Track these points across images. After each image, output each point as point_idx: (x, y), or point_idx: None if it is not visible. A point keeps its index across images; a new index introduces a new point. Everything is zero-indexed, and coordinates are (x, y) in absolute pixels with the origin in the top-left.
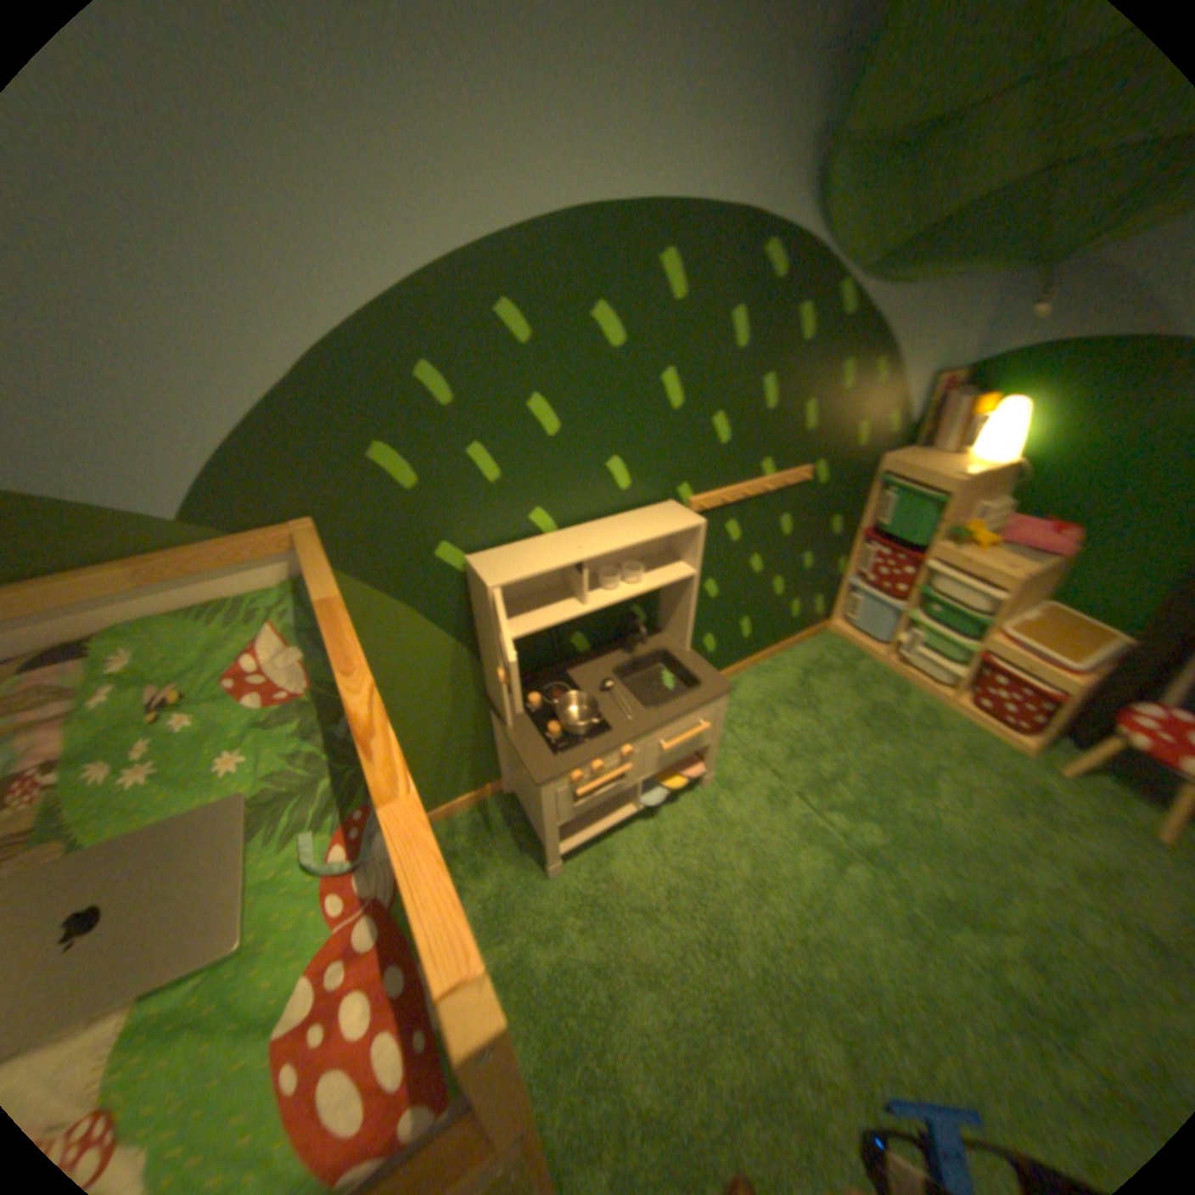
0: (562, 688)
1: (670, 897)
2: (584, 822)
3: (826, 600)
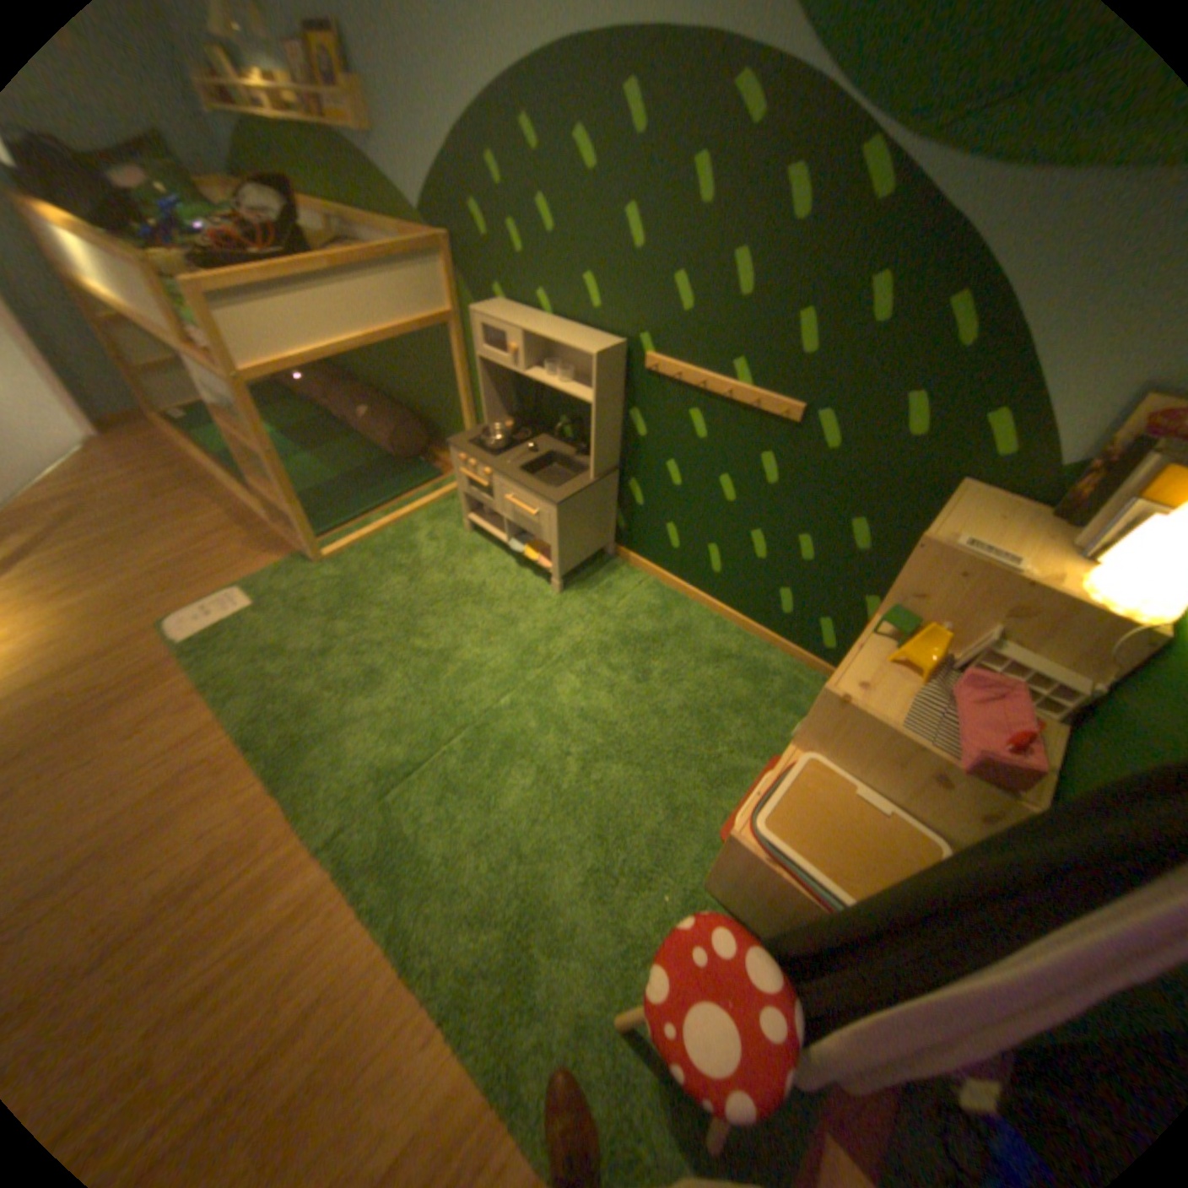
0: (523, 434)
1: (464, 584)
2: (492, 524)
3: (842, 641)
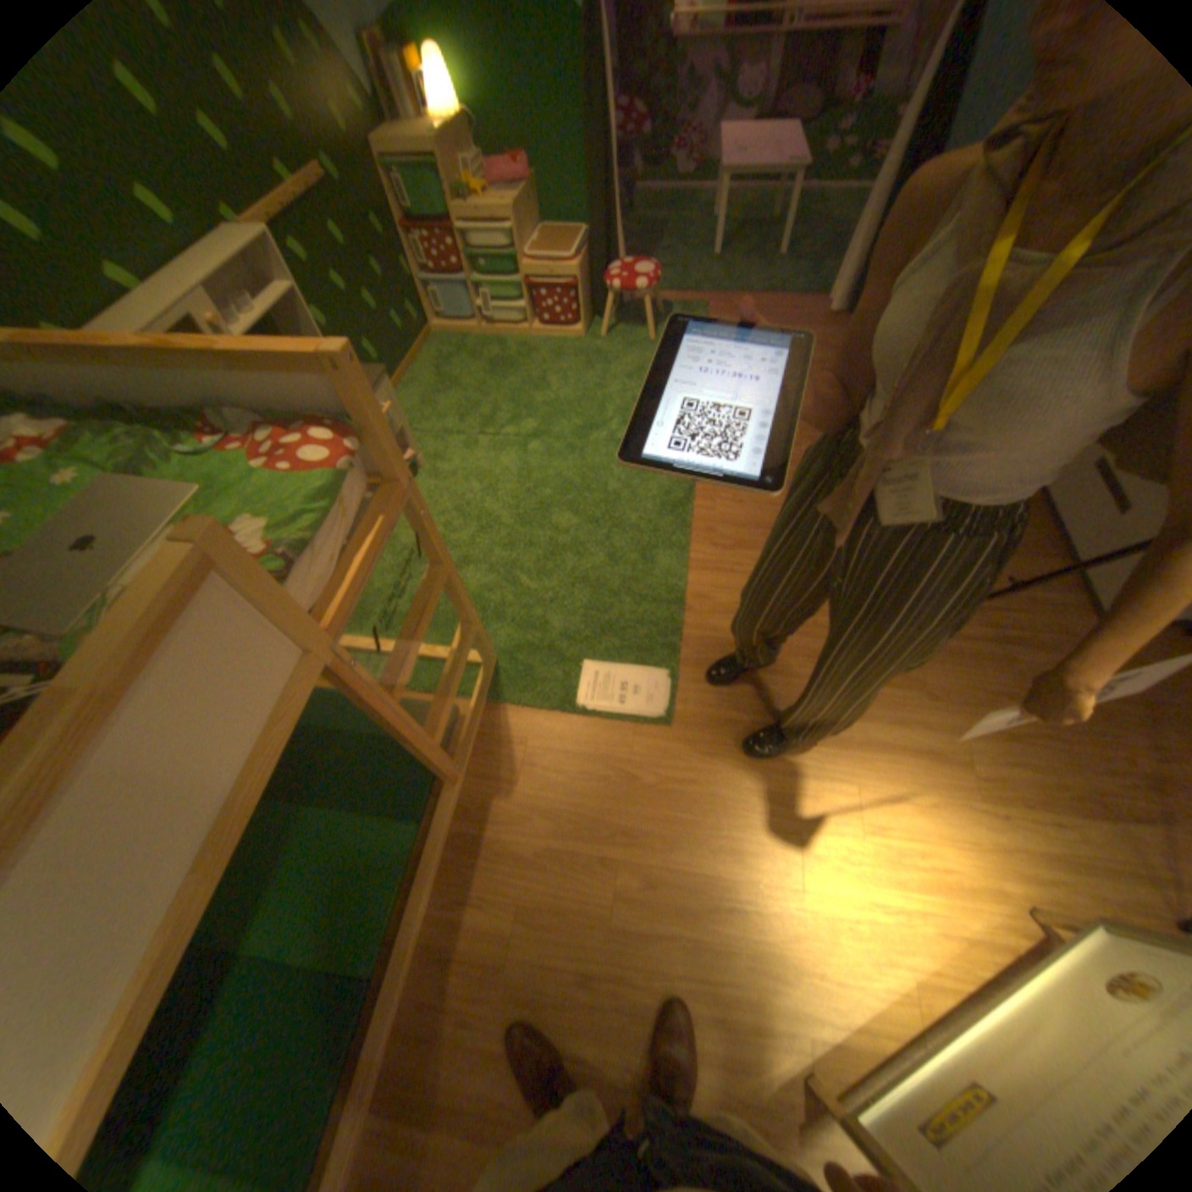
0: None
1: (445, 527)
2: None
3: (412, 305)
